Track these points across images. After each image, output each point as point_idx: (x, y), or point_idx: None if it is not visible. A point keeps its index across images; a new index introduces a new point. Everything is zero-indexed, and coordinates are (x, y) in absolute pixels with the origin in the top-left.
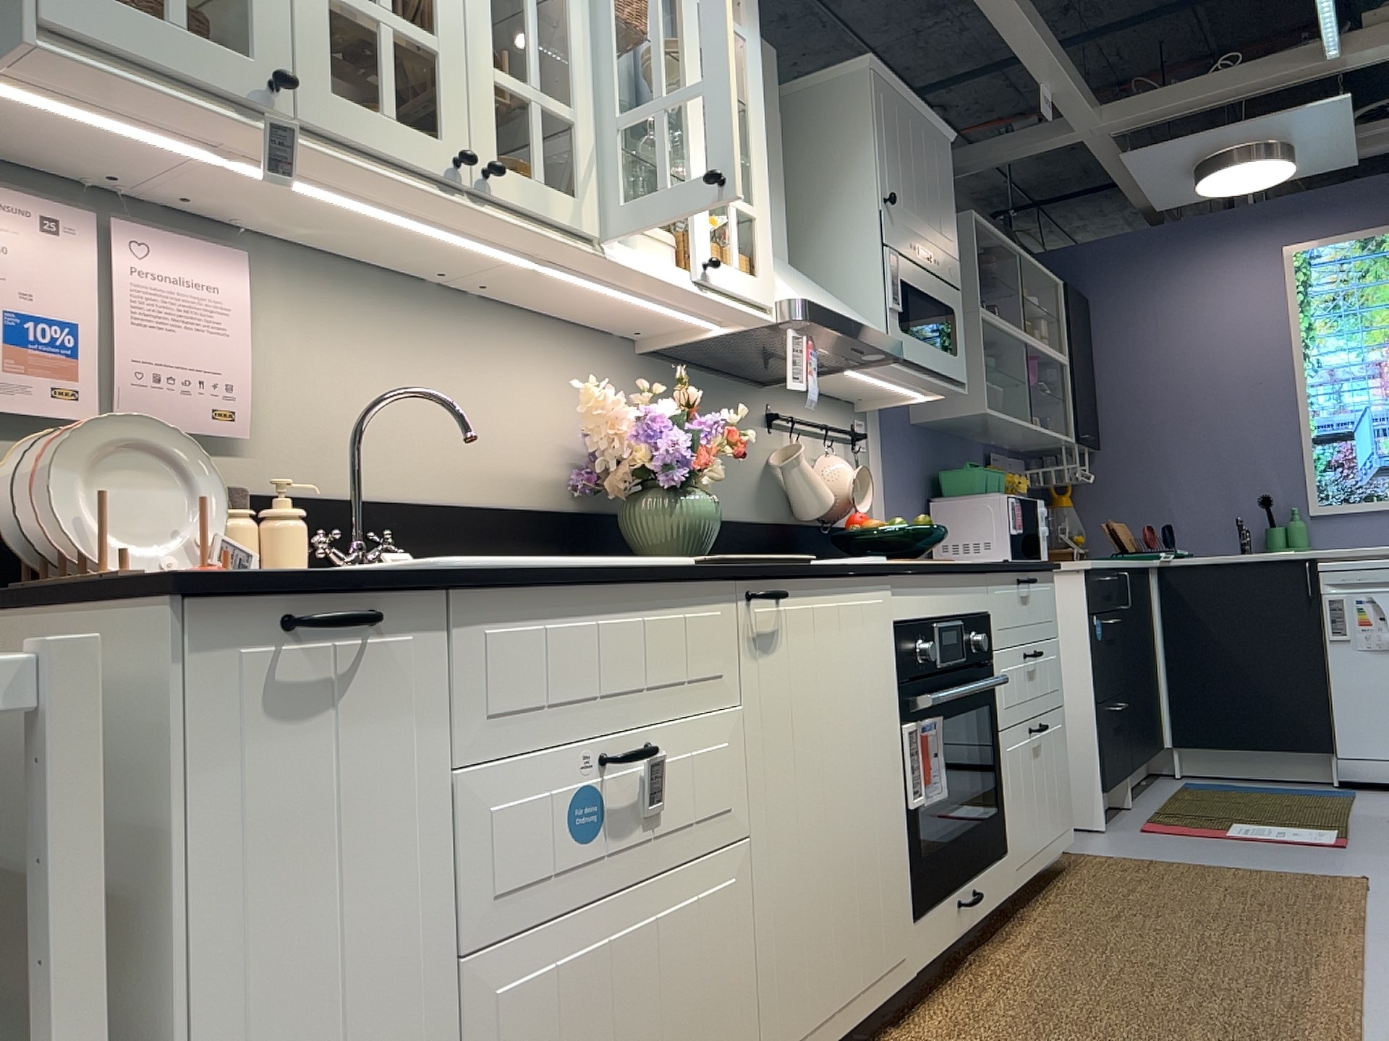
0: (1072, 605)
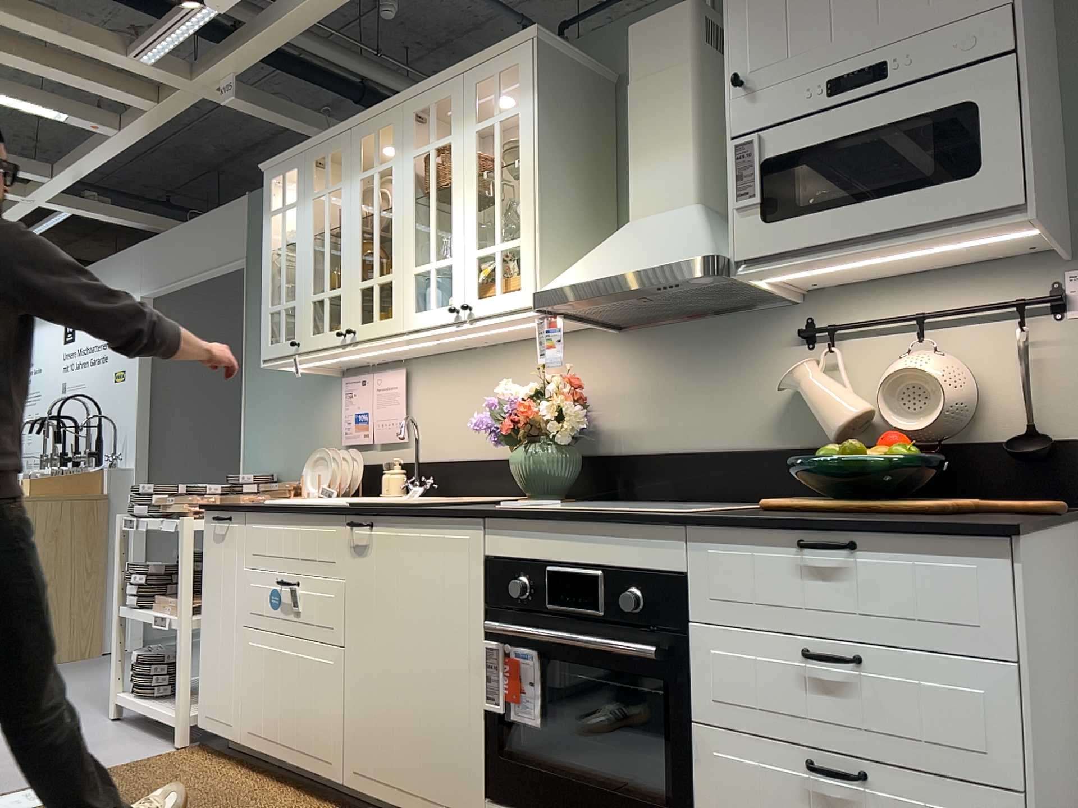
0: None
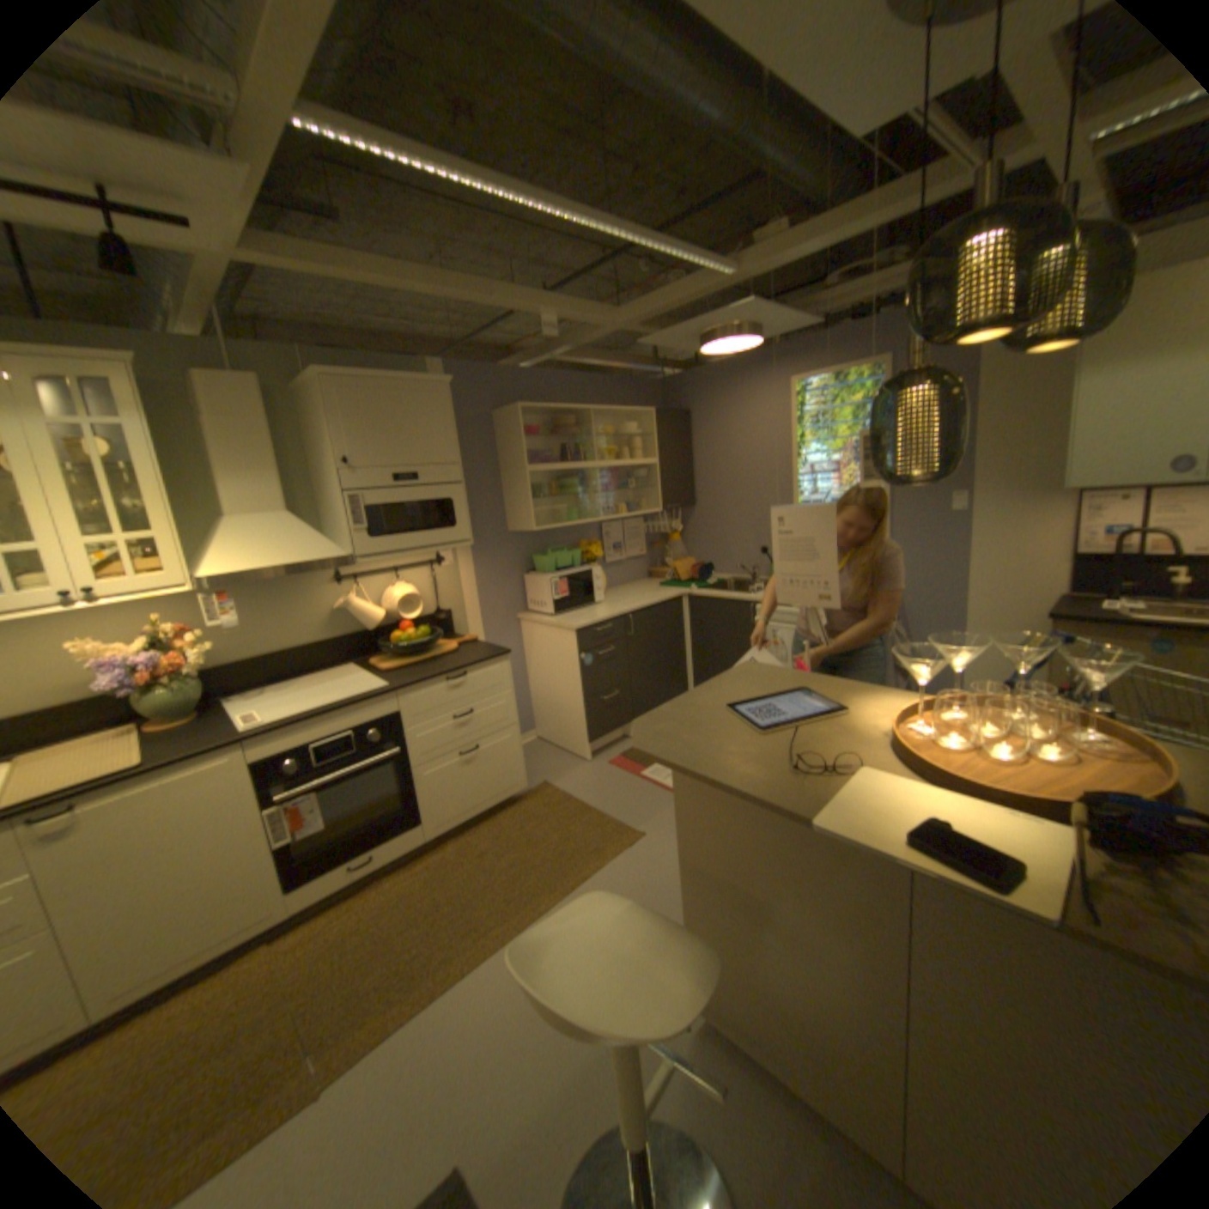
0: (572, 647)
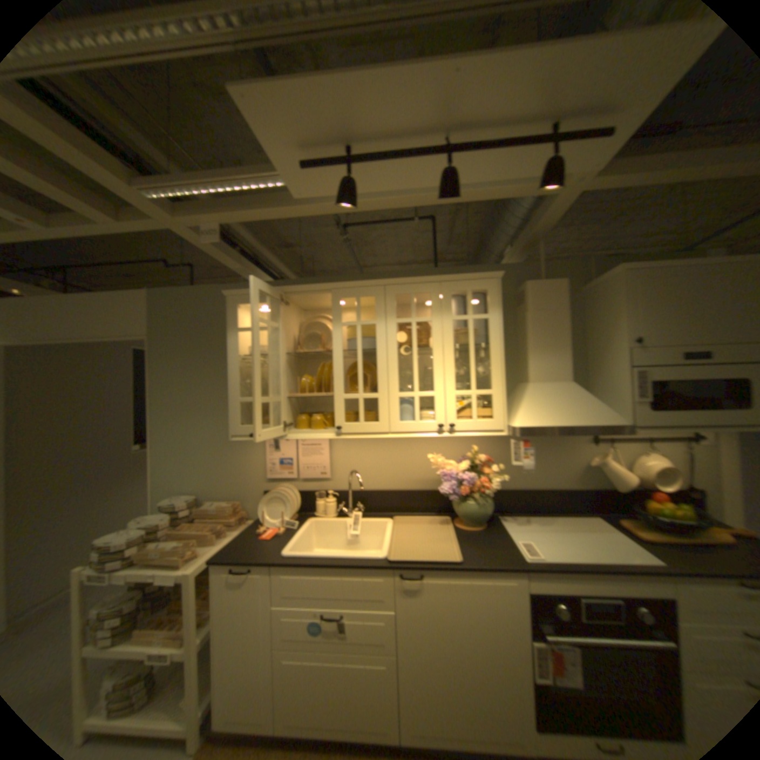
0: None
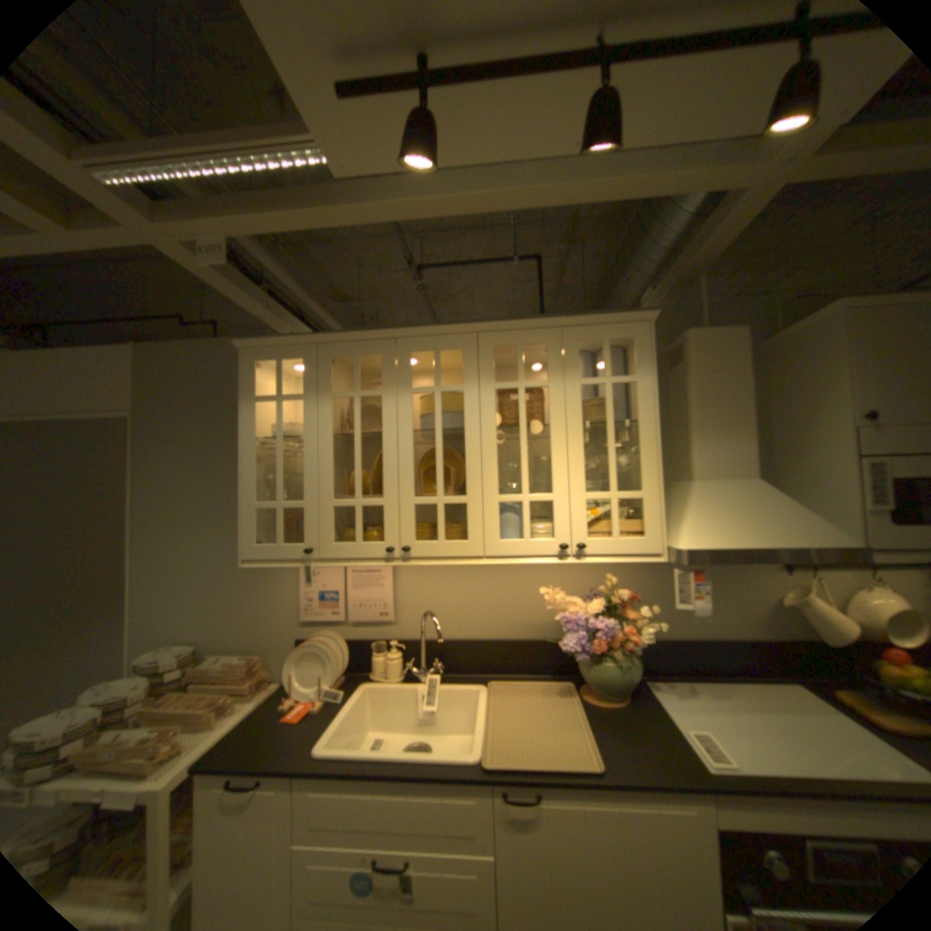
0: None
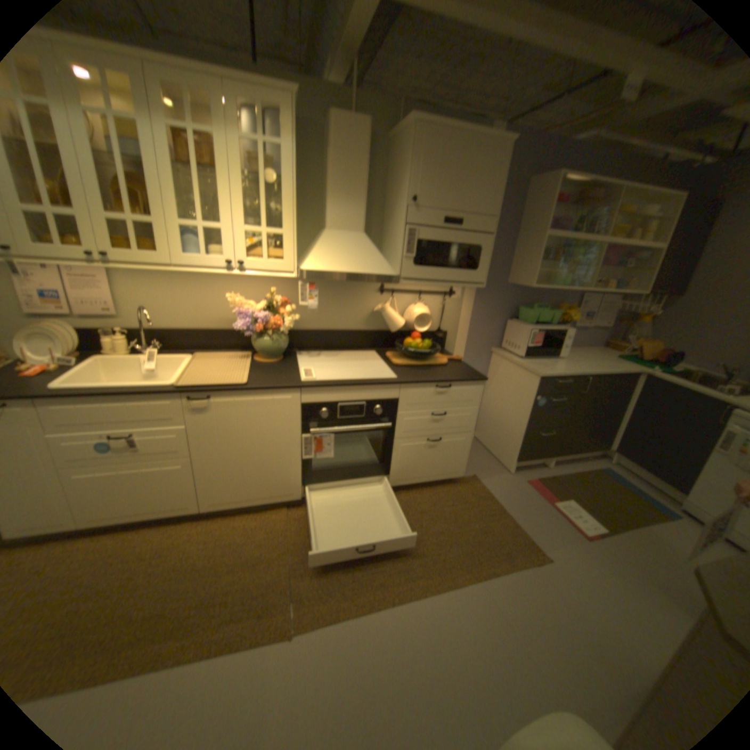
0: (531, 388)
